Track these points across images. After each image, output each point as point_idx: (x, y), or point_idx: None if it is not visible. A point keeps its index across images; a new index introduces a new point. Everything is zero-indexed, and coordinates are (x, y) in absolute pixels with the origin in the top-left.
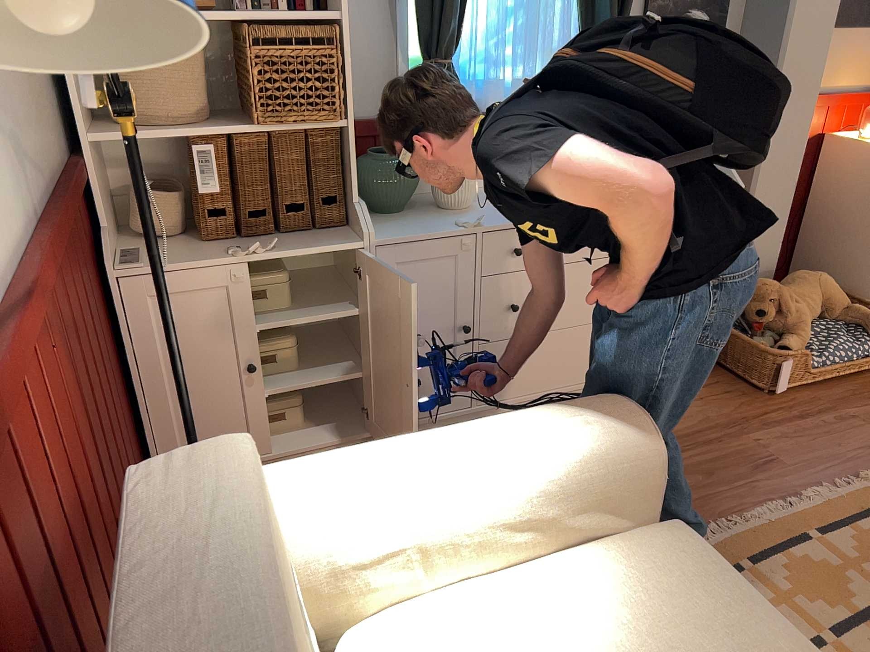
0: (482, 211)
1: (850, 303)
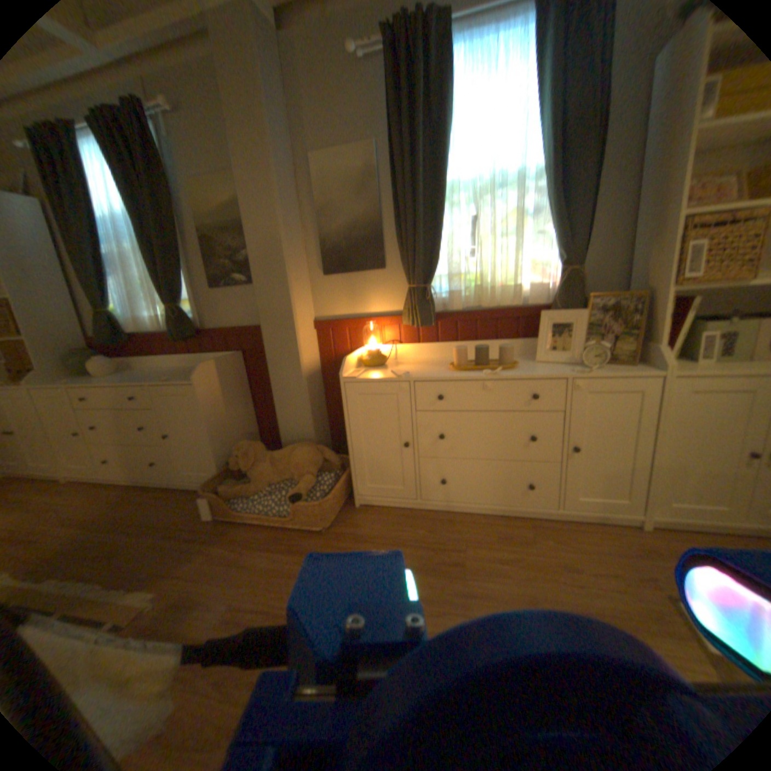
0: (98, 379)
1: (315, 473)
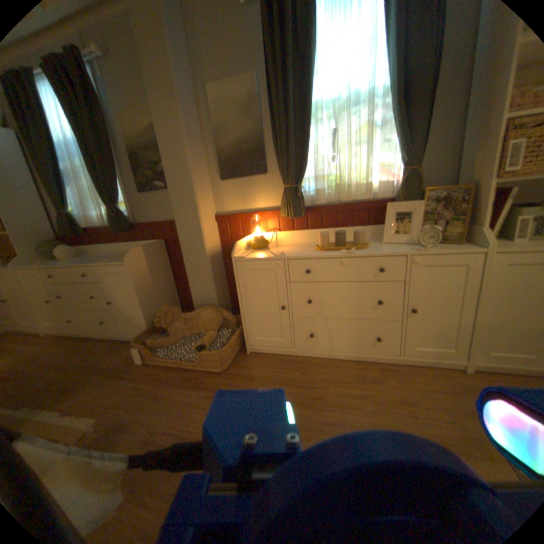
0: (61, 261)
1: (216, 328)
